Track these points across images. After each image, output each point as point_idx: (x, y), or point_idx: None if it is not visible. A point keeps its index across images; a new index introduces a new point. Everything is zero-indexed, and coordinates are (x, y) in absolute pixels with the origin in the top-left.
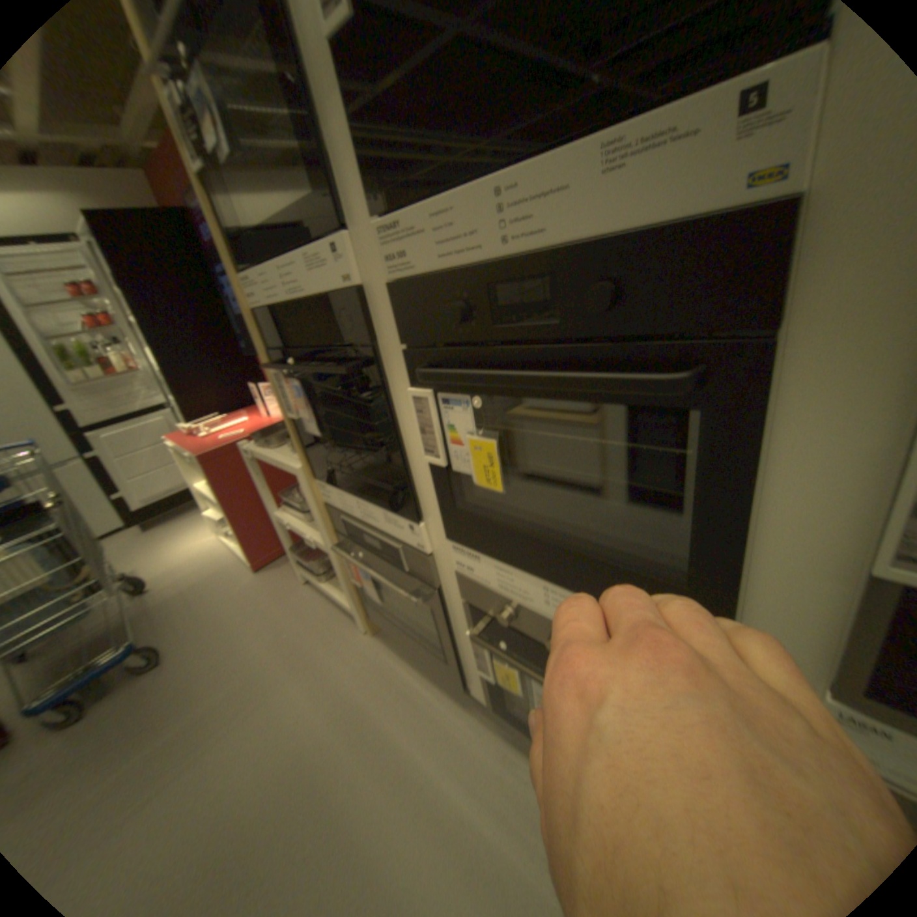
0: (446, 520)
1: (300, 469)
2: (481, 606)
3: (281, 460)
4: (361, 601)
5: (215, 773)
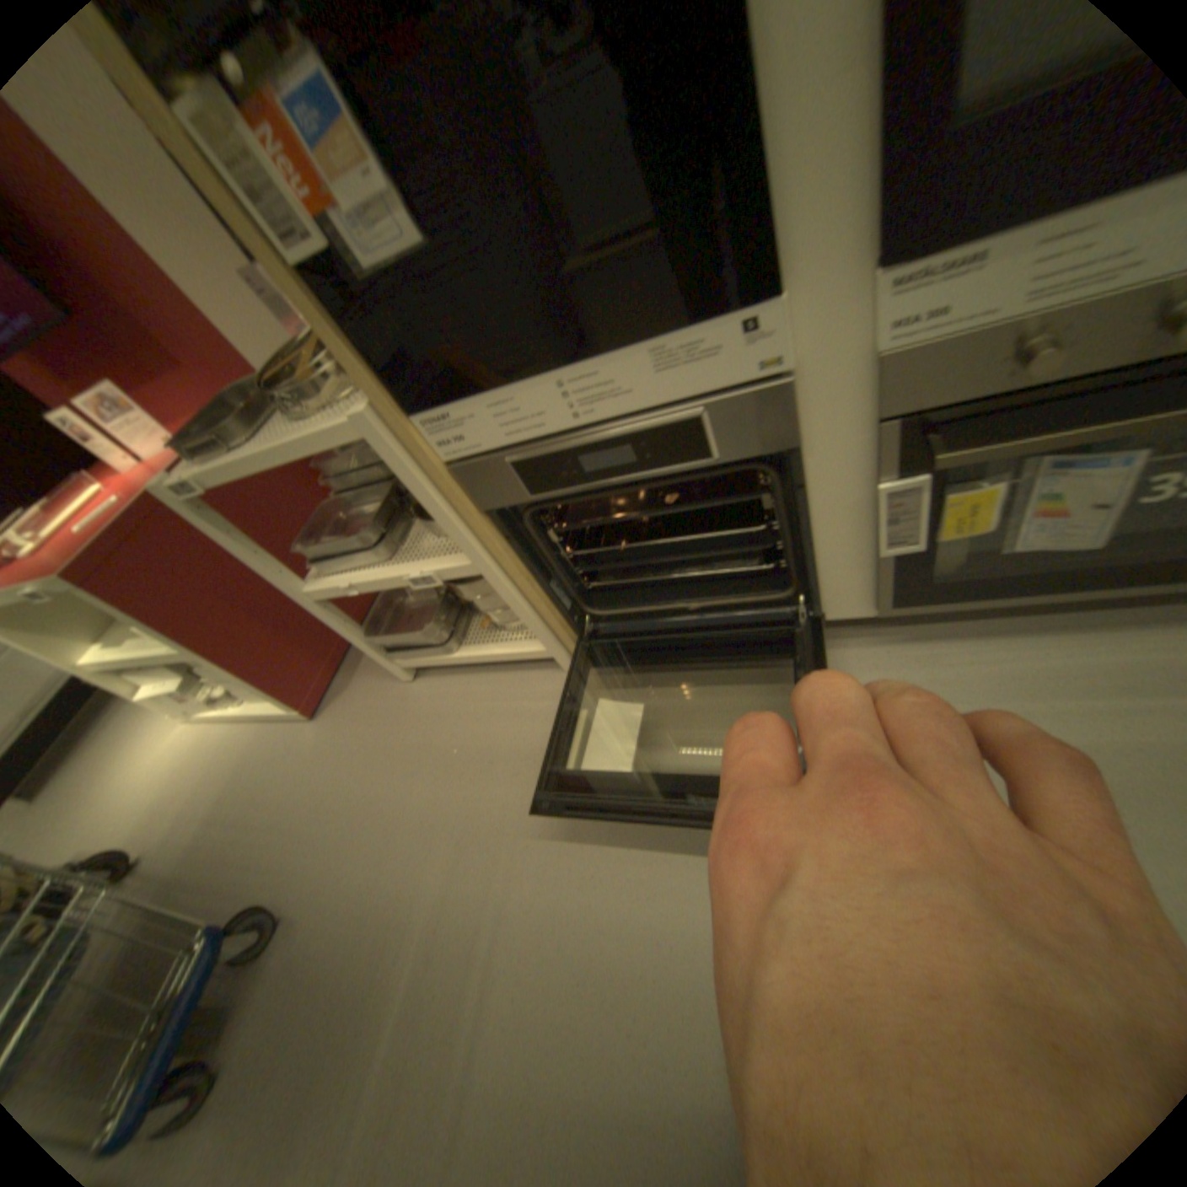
0: (894, 212)
1: (366, 416)
2: (938, 404)
3: (291, 442)
4: (566, 622)
5: (540, 969)
